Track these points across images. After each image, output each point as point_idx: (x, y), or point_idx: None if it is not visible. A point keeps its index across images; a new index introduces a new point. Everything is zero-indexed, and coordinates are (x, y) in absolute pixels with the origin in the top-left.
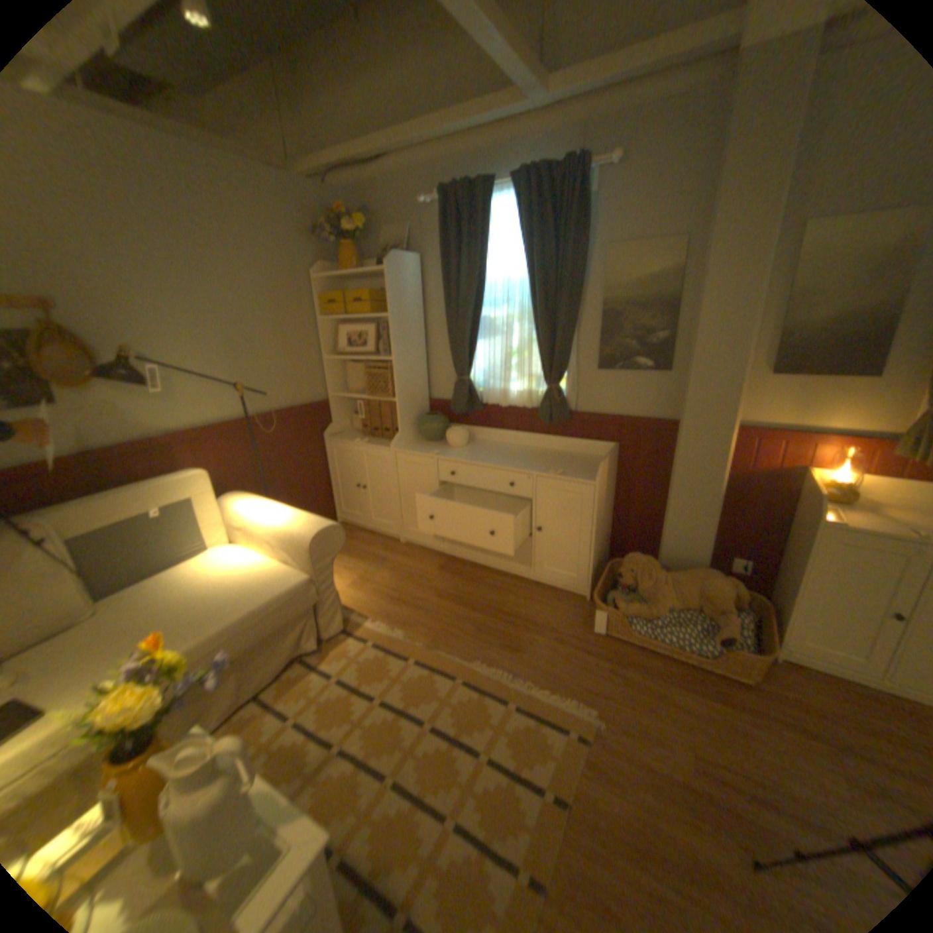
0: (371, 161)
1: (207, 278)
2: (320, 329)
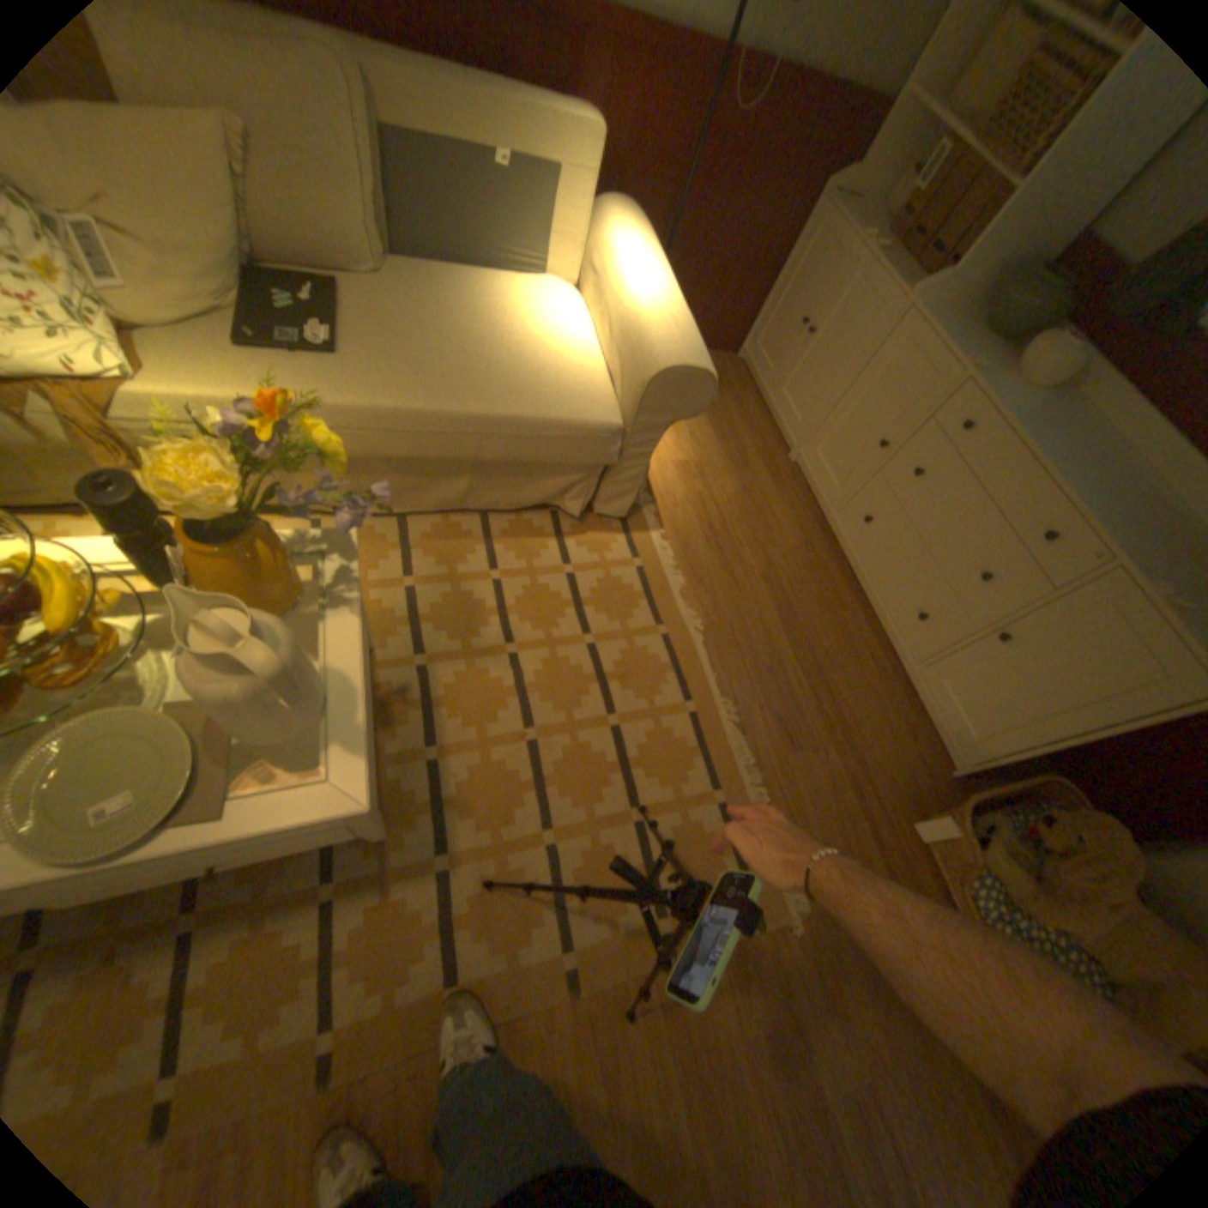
0: None
1: None
2: None
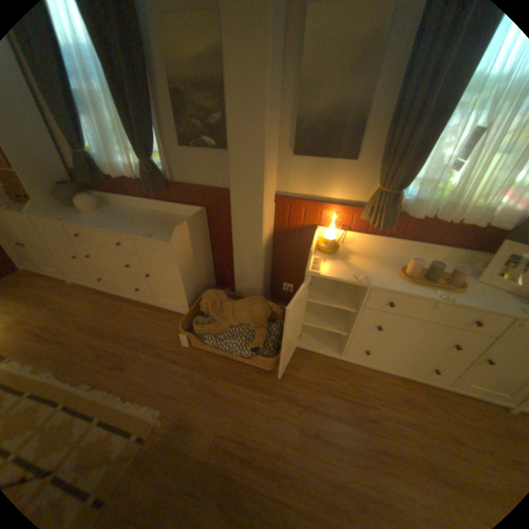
0: None
1: None
2: None
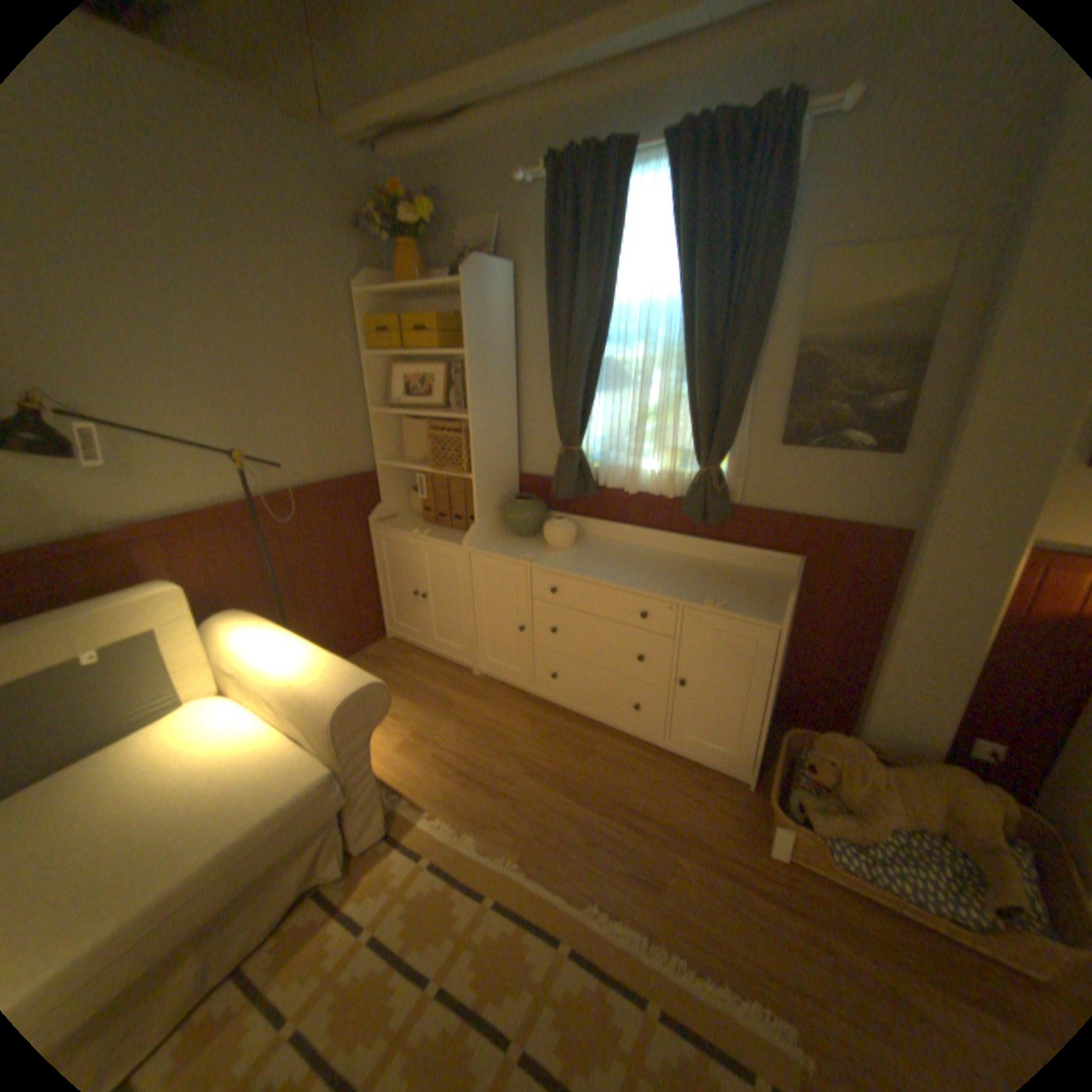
0: (446, 119)
1: (190, 286)
2: (367, 369)
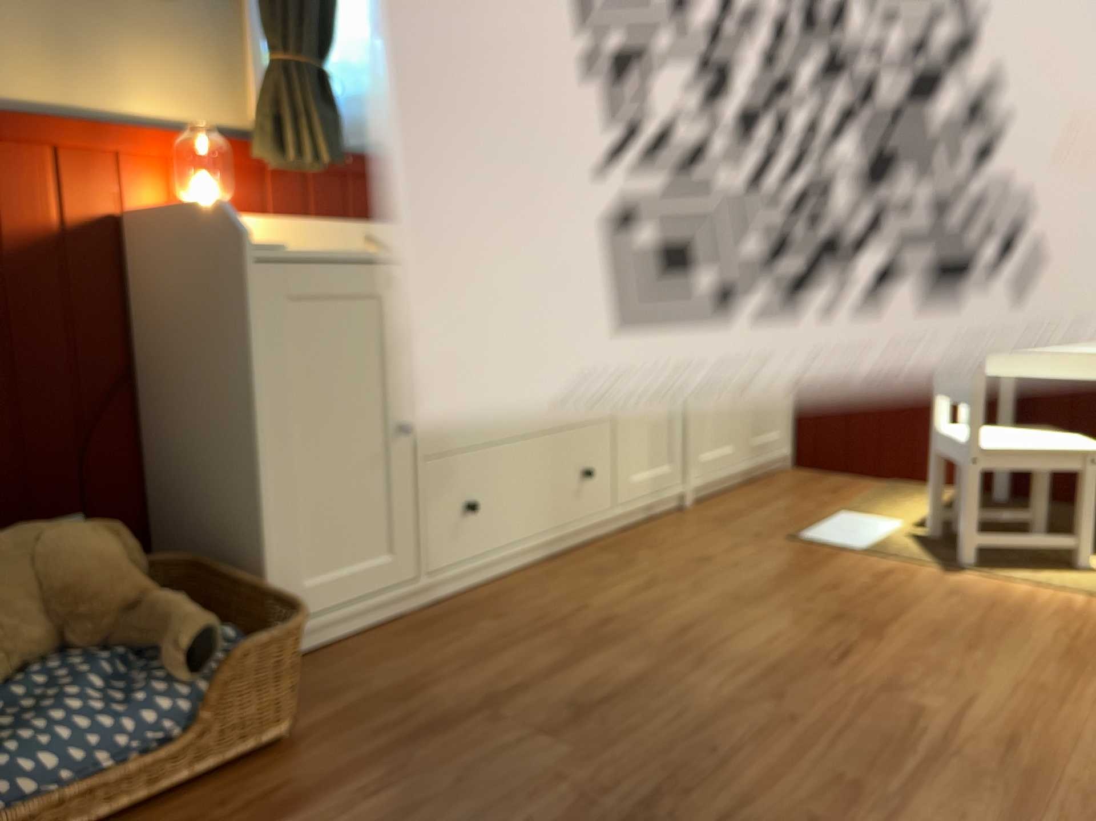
0: None
1: None
2: None
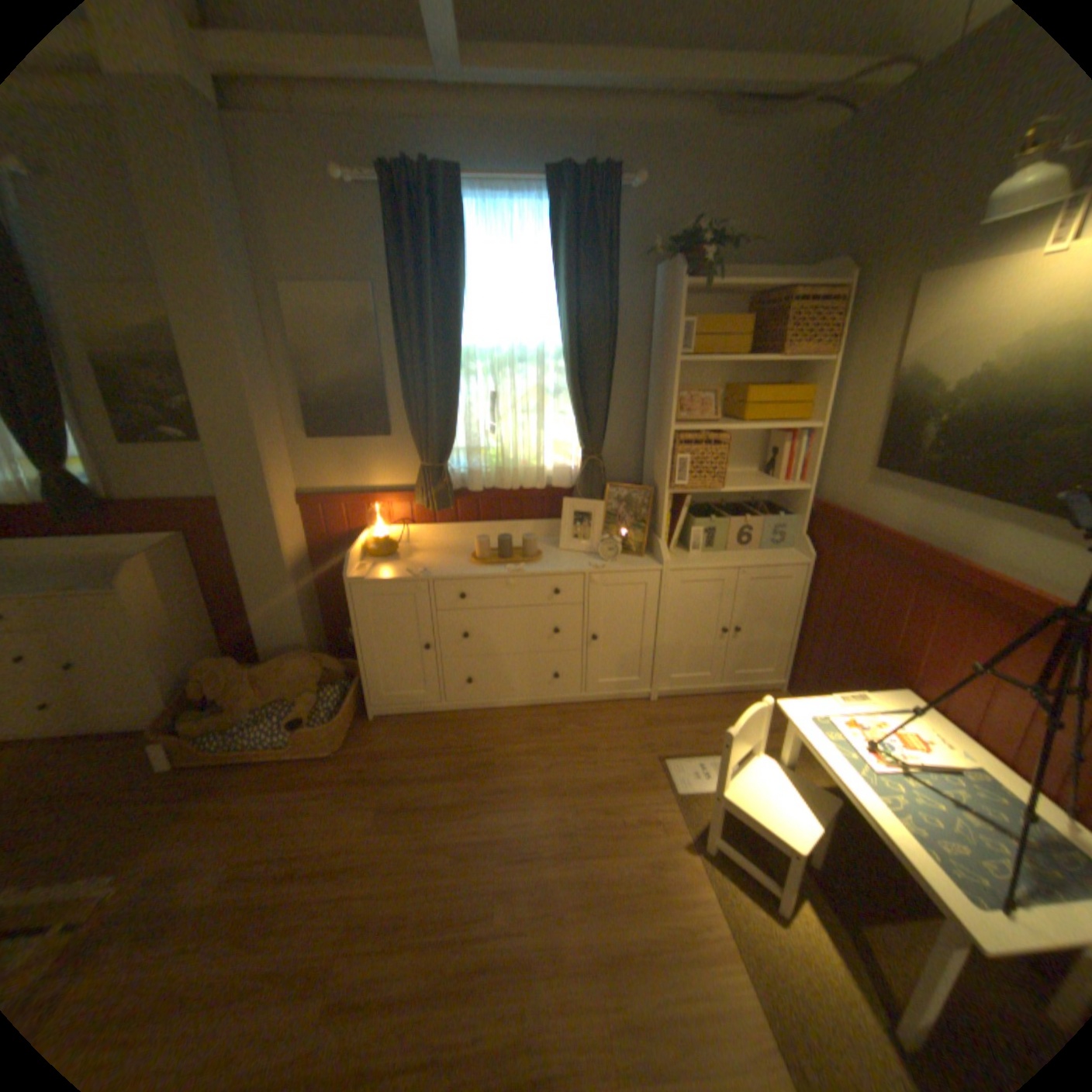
0: None
1: None
2: None
